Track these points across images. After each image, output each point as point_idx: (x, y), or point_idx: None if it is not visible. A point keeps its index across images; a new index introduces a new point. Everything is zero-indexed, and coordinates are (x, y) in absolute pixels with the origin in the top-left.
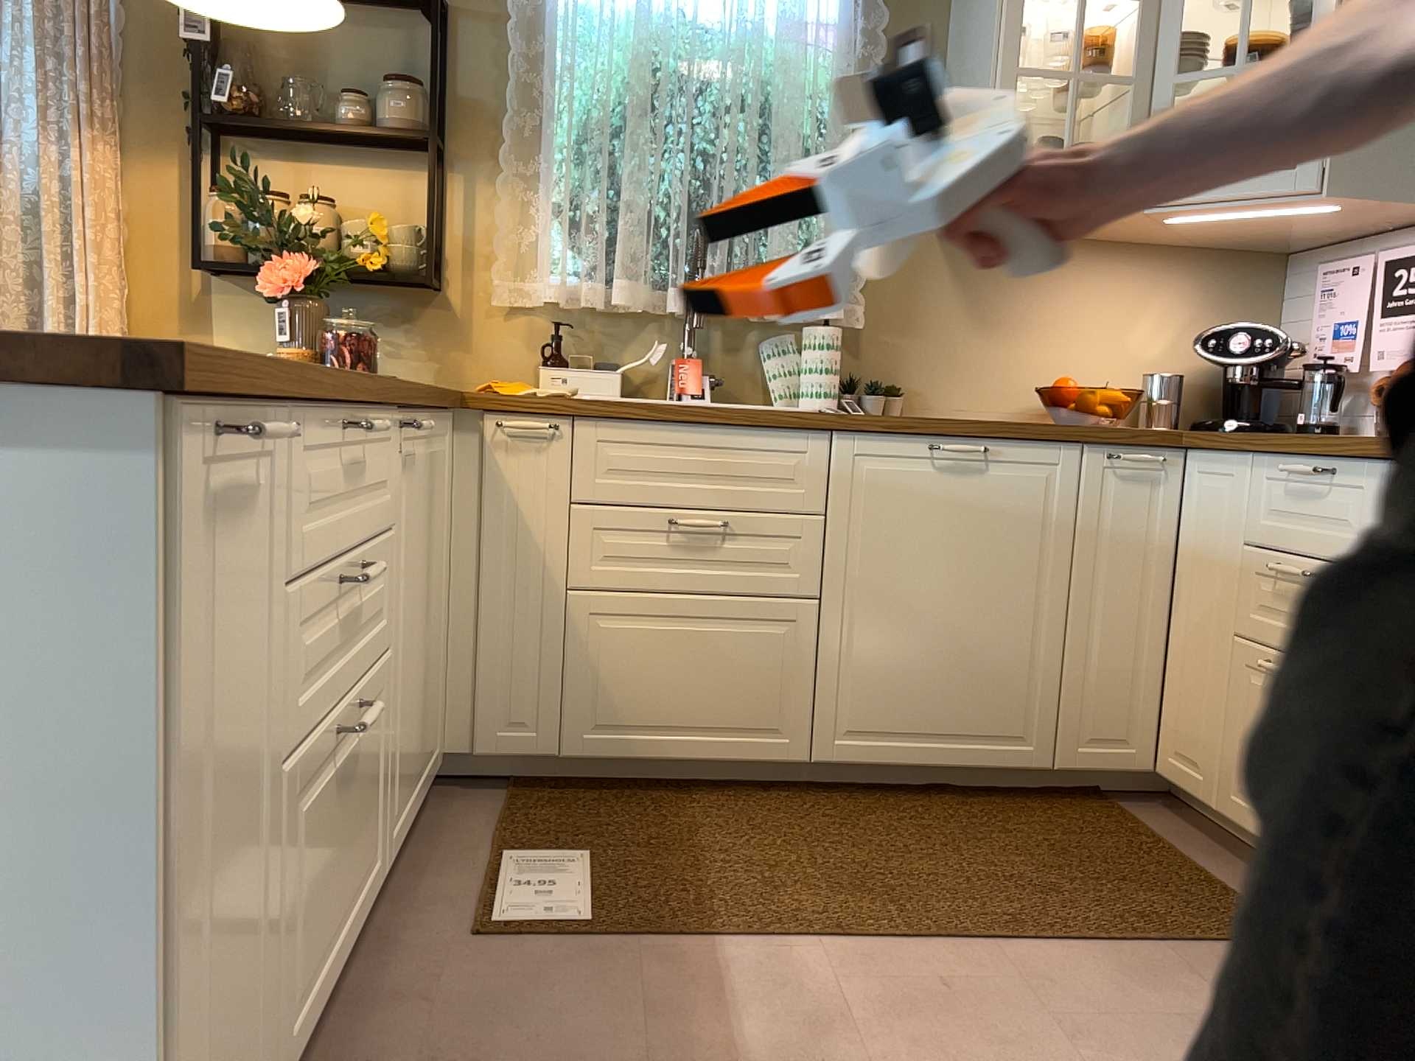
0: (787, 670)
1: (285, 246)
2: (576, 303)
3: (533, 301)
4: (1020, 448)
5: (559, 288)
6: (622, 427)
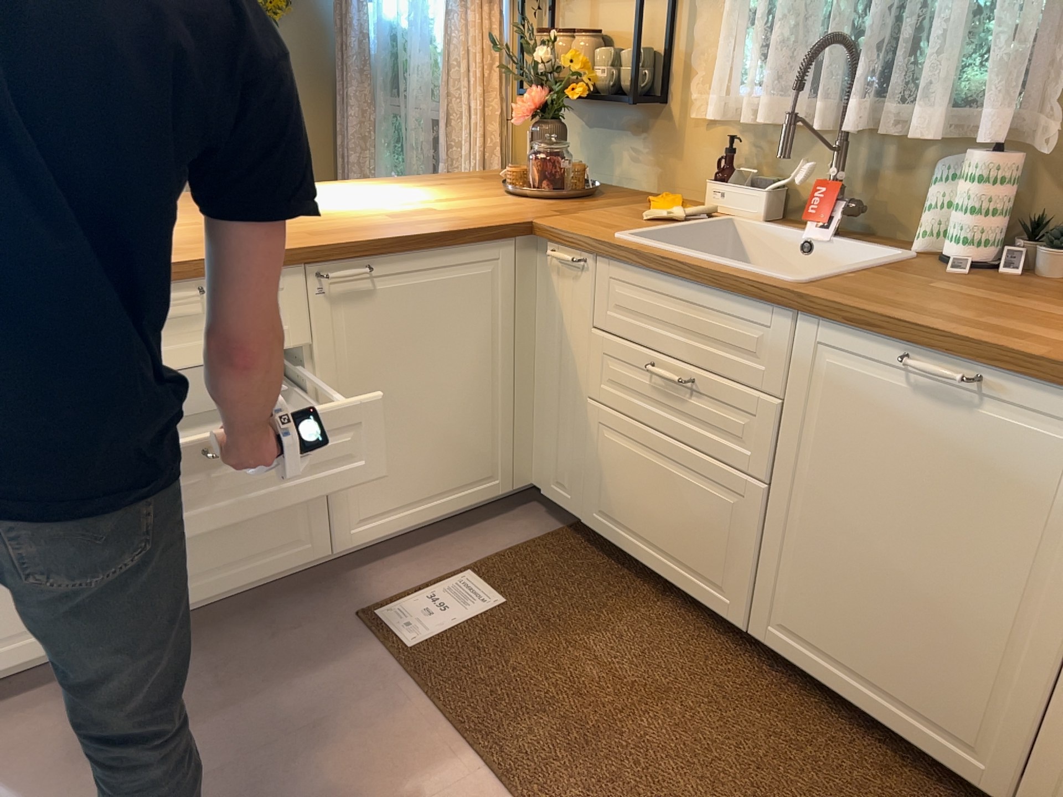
0: (732, 537)
1: (535, 81)
2: (746, 120)
3: (716, 117)
4: (1033, 392)
5: (724, 106)
6: (626, 269)
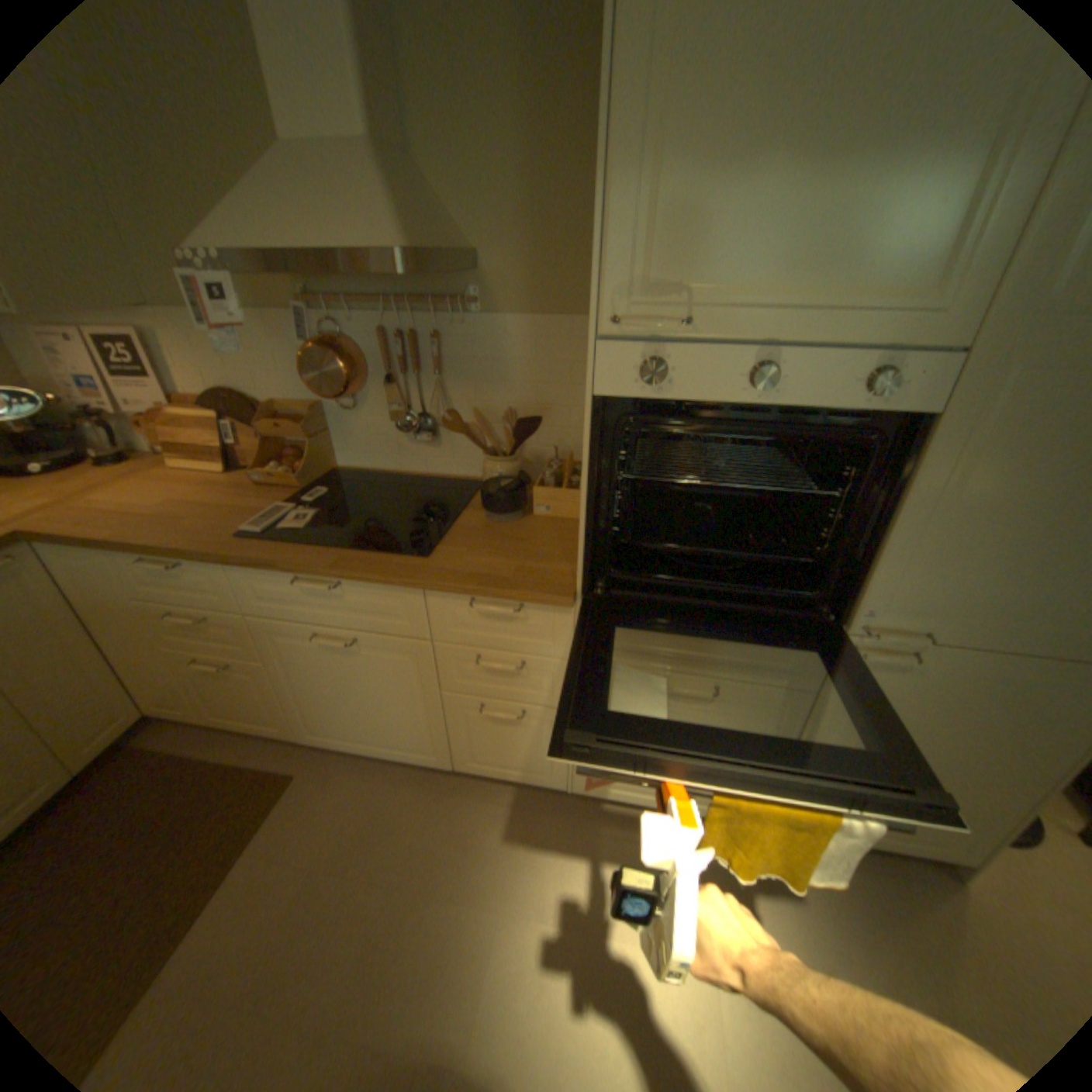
0: None
1: None
2: None
3: None
4: None
5: None
6: None
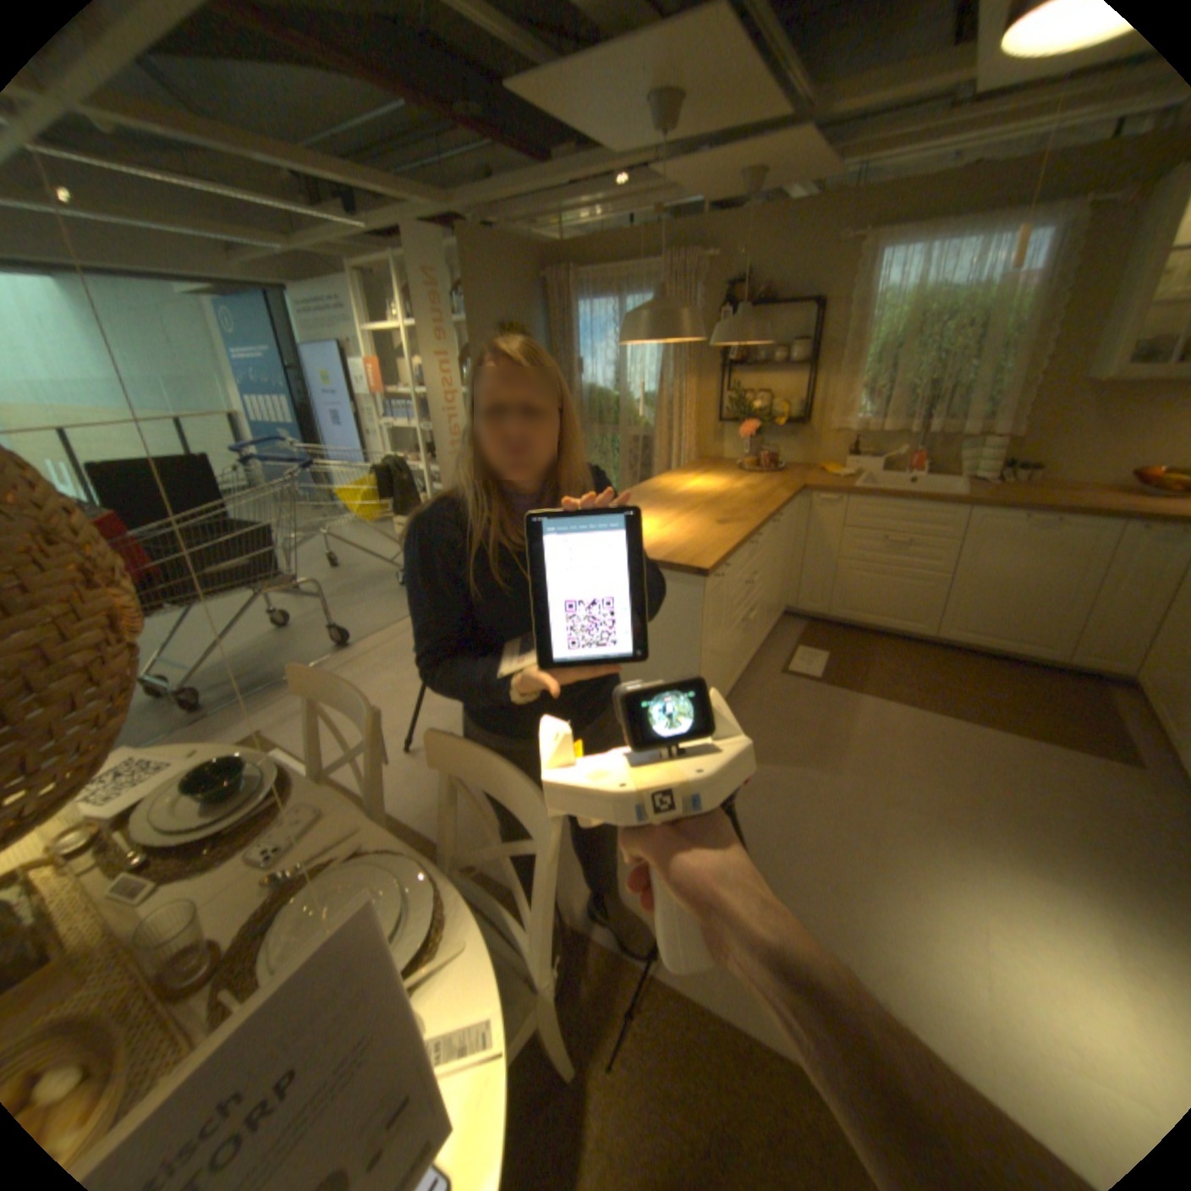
0: (930, 600)
1: (747, 417)
2: (866, 429)
3: (846, 428)
4: (1081, 520)
5: (858, 424)
6: (868, 500)
